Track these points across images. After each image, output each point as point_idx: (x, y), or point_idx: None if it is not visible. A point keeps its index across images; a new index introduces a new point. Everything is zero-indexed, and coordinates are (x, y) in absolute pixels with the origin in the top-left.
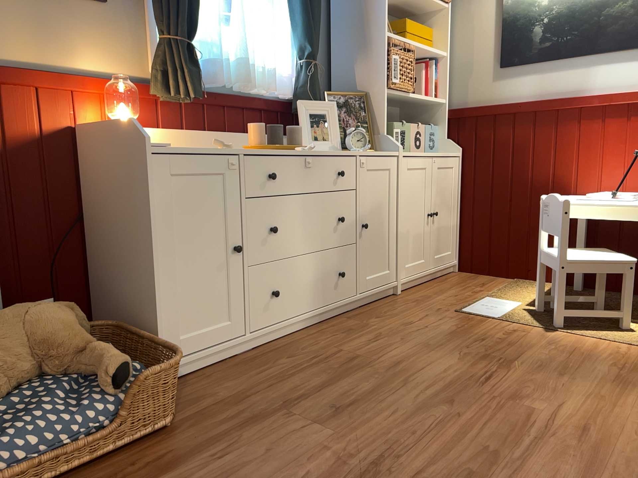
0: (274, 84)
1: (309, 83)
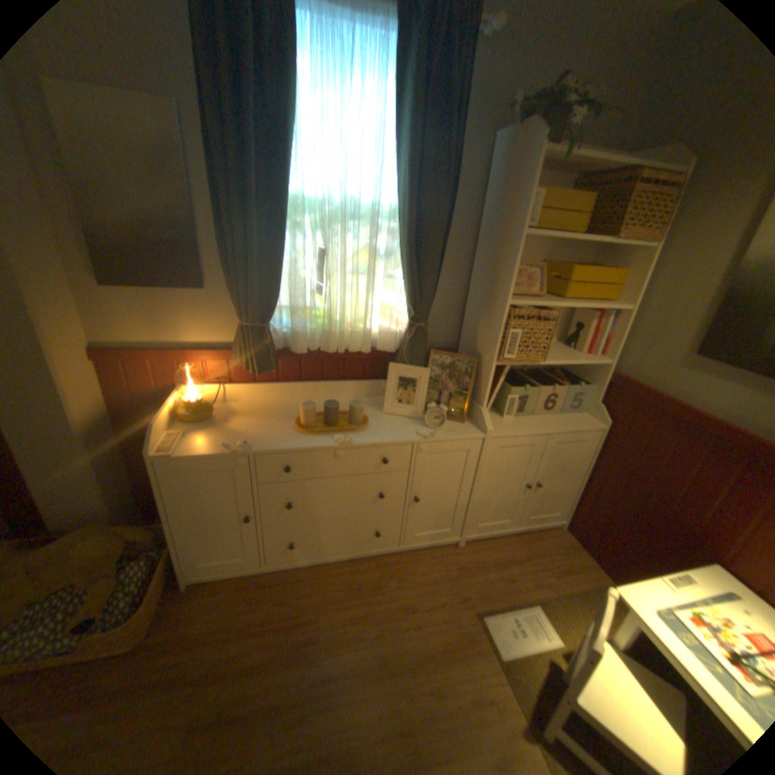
0: (380, 337)
1: (408, 346)
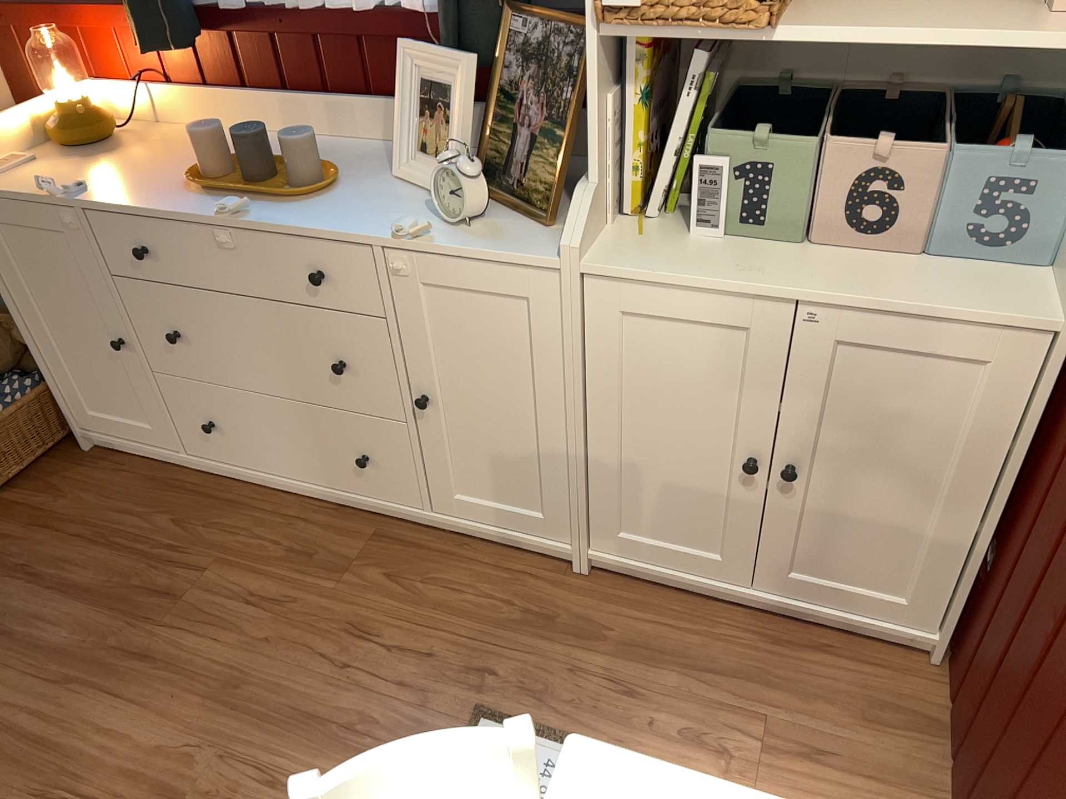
0: None
1: None
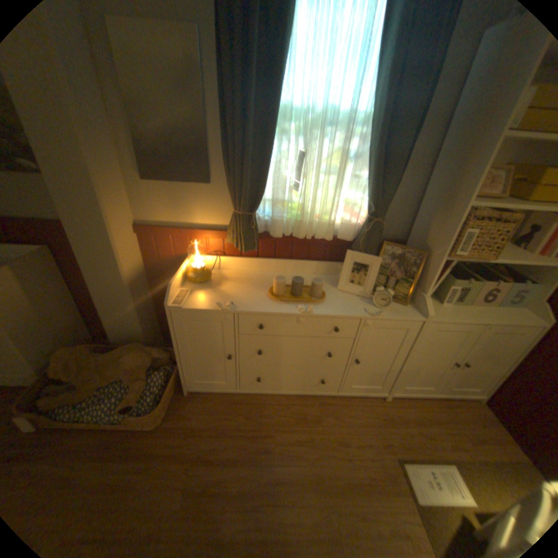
0: (341, 228)
1: (365, 237)
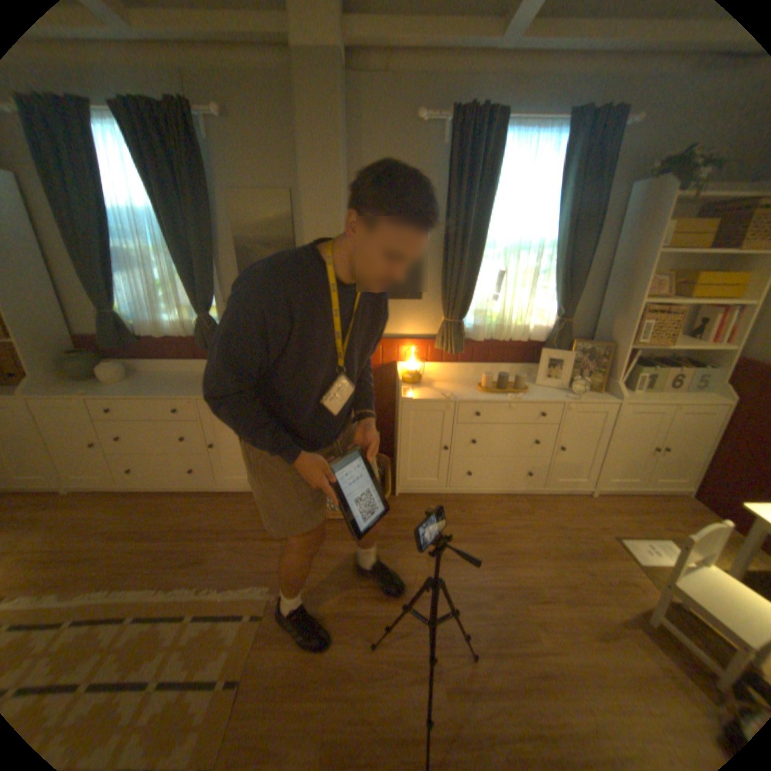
0: (533, 332)
1: (557, 337)
